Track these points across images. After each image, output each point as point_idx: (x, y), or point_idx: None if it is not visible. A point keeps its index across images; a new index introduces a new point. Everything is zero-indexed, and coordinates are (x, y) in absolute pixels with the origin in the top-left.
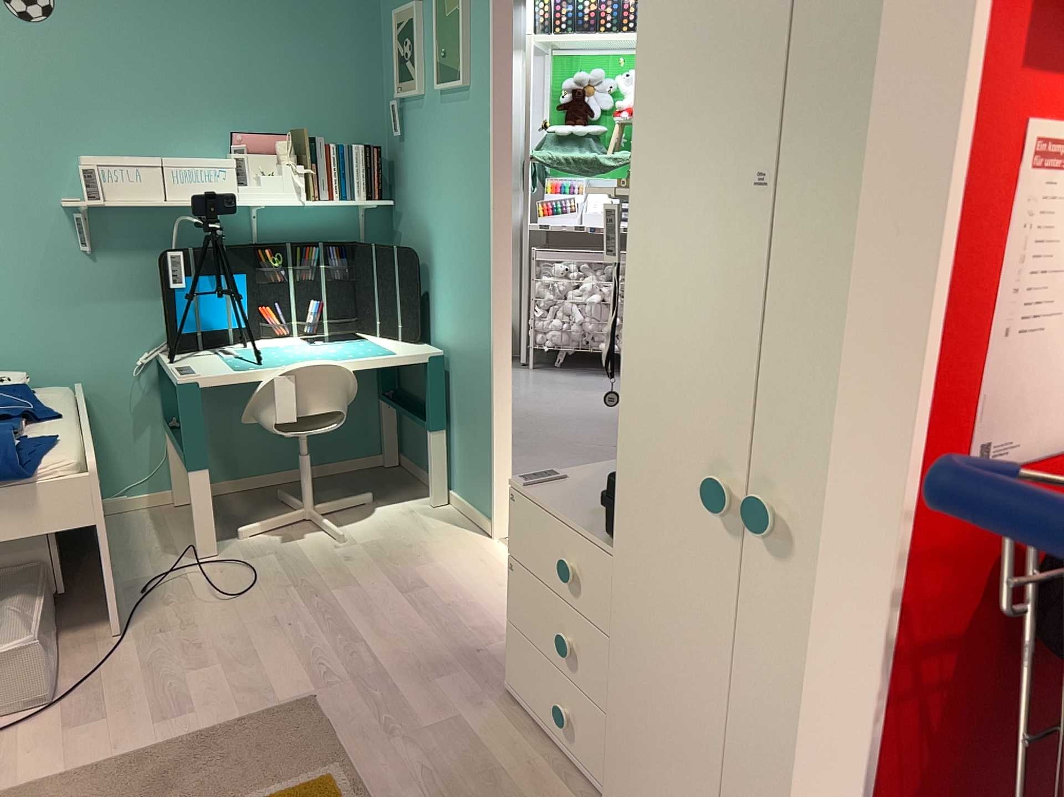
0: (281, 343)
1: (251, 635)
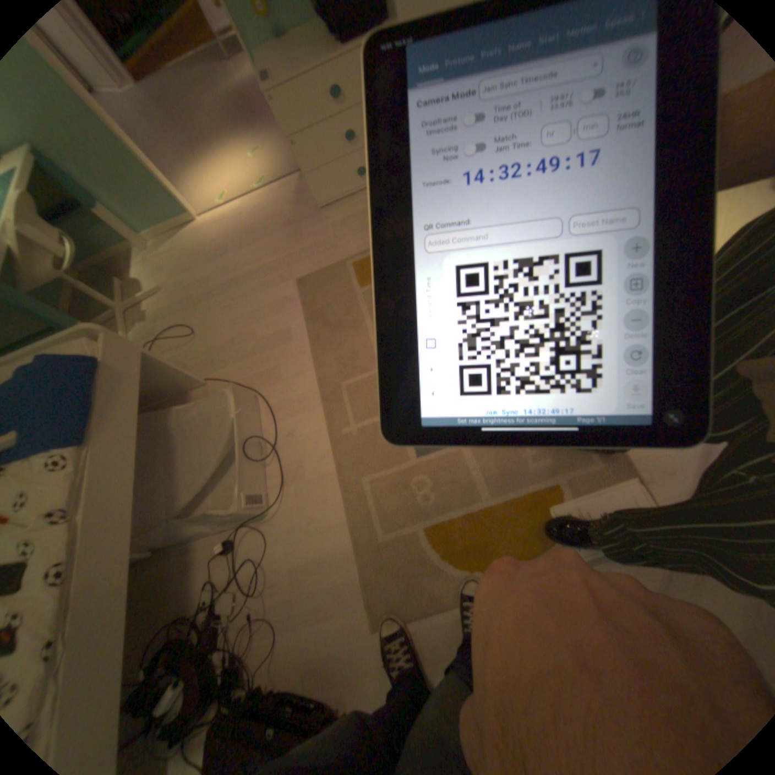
0: None
1: (234, 316)
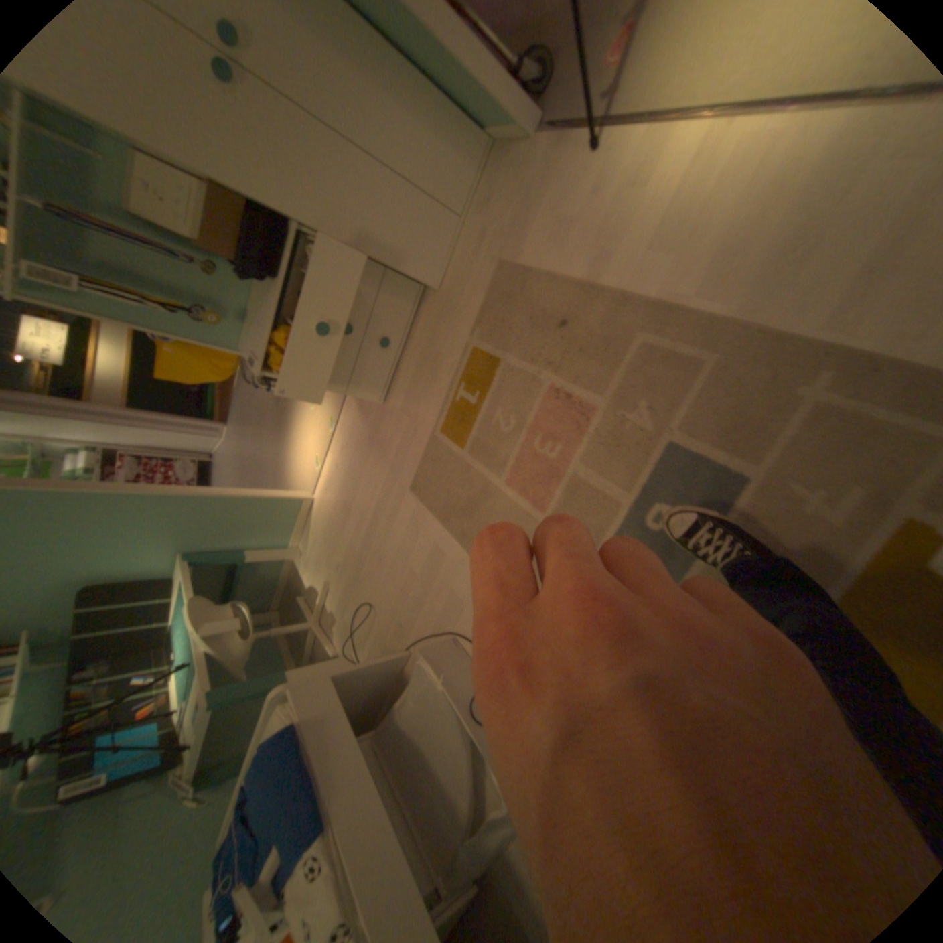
0: (170, 690)
1: (387, 564)
